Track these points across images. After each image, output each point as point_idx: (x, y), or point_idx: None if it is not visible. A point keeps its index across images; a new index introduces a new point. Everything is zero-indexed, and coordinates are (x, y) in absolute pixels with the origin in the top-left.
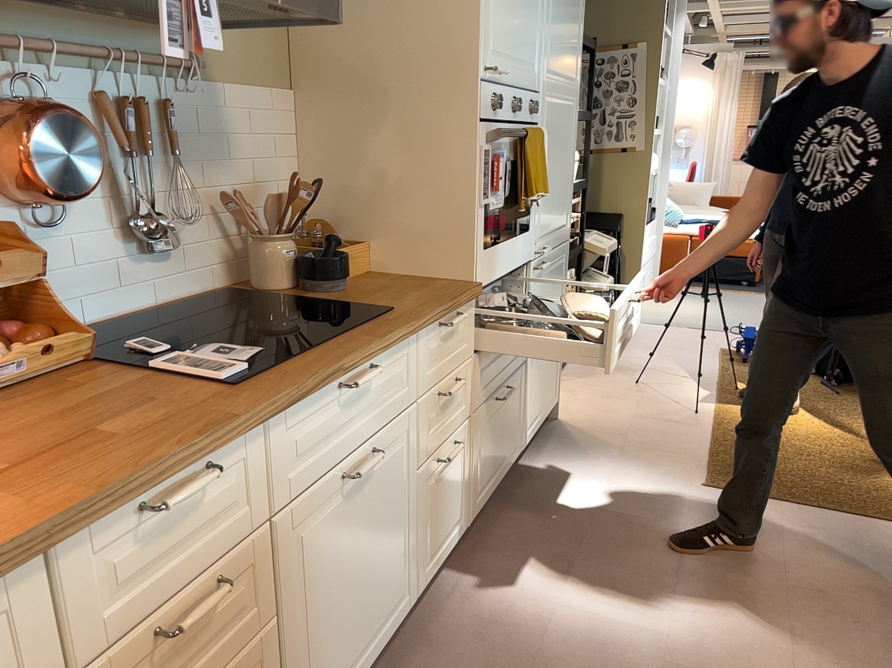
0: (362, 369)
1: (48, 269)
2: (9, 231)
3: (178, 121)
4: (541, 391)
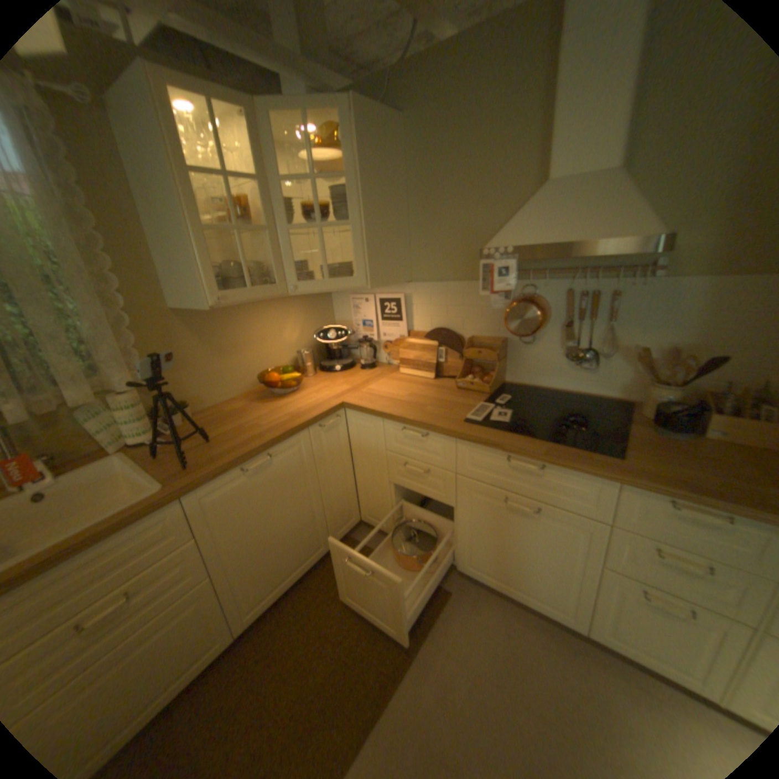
0: (537, 462)
1: (525, 359)
2: (505, 342)
3: (628, 301)
4: None
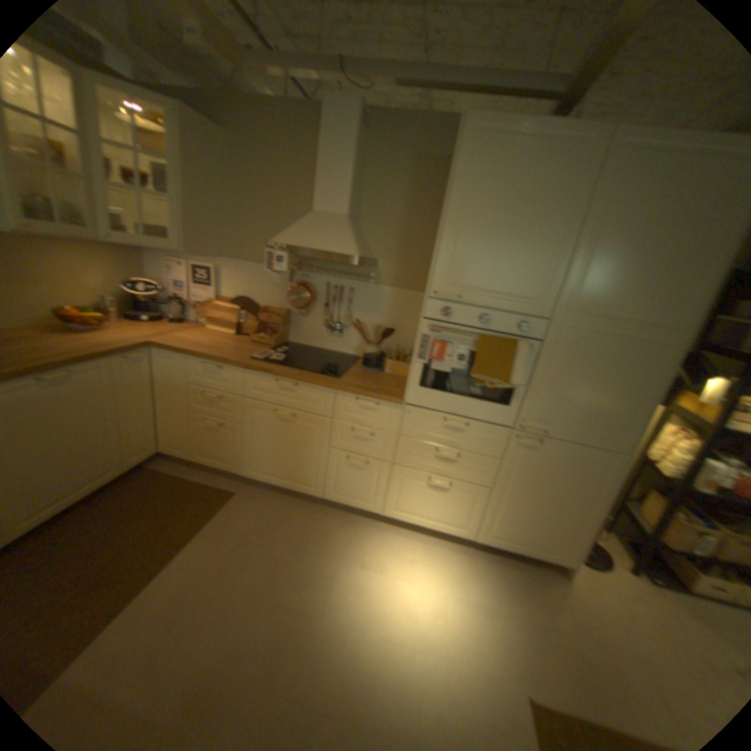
0: (291, 382)
1: (300, 326)
2: (286, 312)
3: (355, 295)
4: (523, 530)
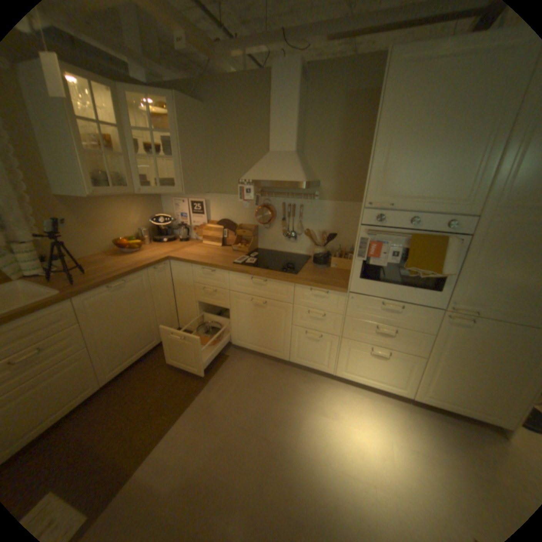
0: (263, 279)
1: (266, 236)
2: (256, 227)
3: (306, 210)
4: (460, 394)
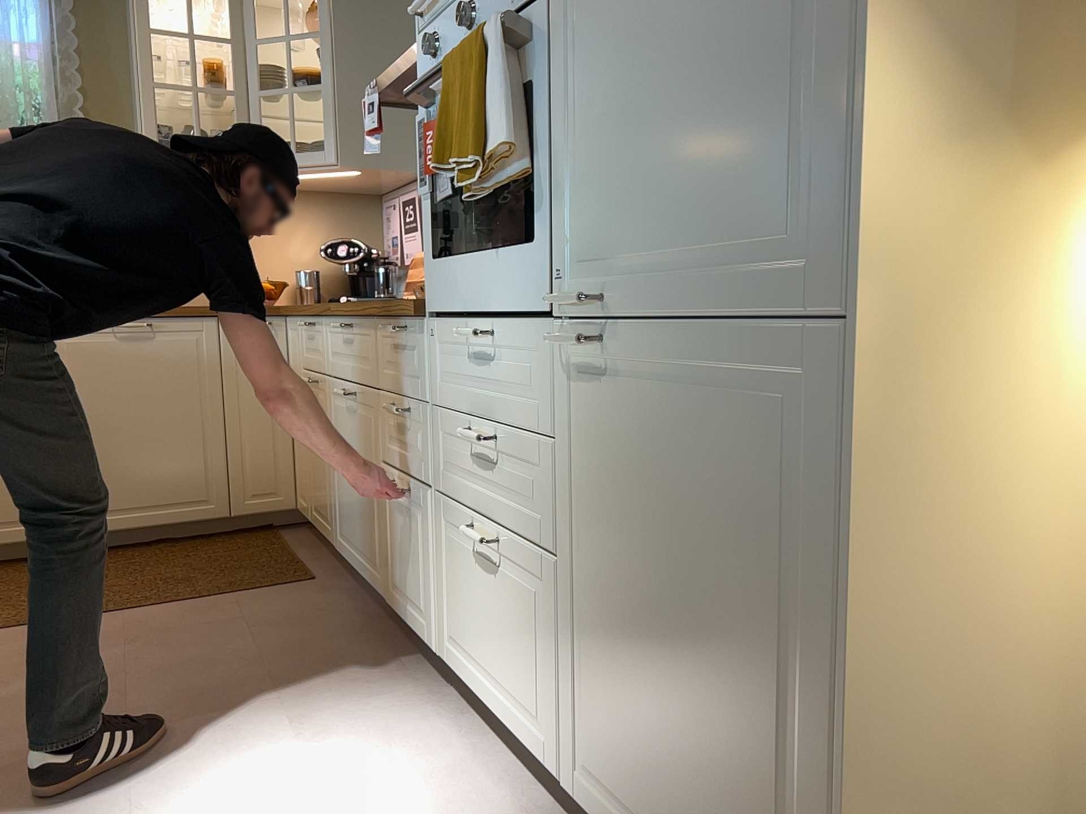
0: (350, 323)
1: None
2: None
3: None
4: (650, 768)
